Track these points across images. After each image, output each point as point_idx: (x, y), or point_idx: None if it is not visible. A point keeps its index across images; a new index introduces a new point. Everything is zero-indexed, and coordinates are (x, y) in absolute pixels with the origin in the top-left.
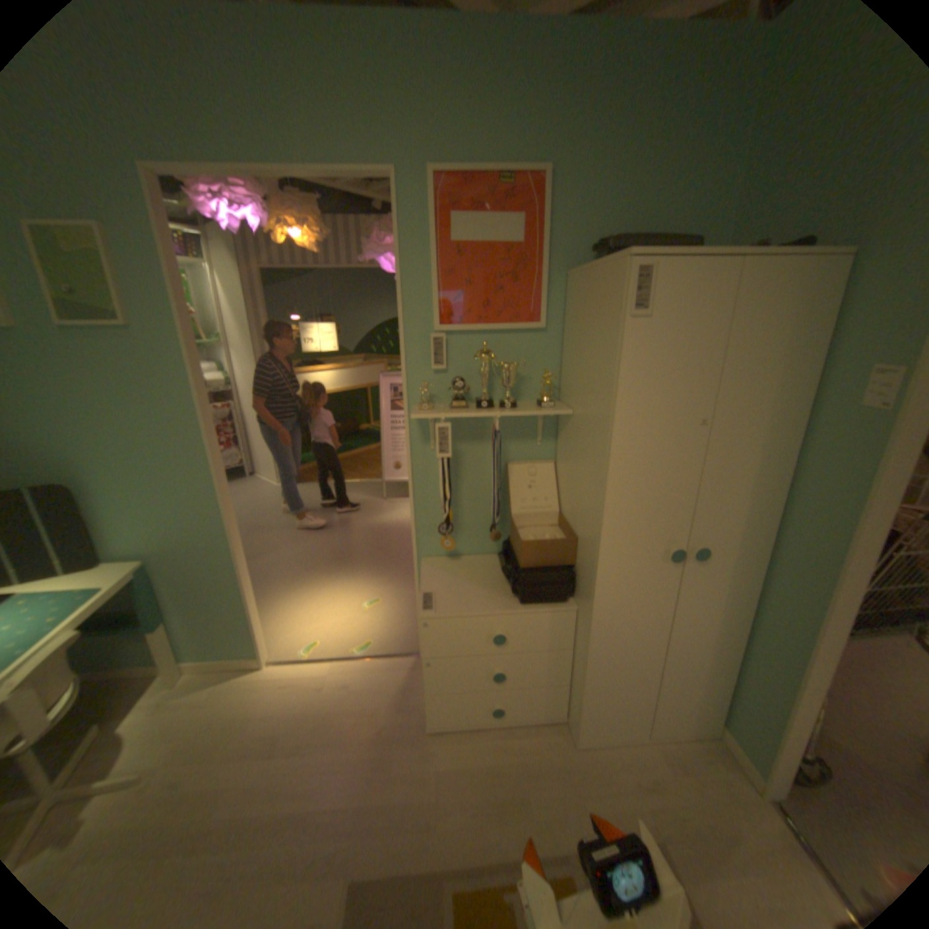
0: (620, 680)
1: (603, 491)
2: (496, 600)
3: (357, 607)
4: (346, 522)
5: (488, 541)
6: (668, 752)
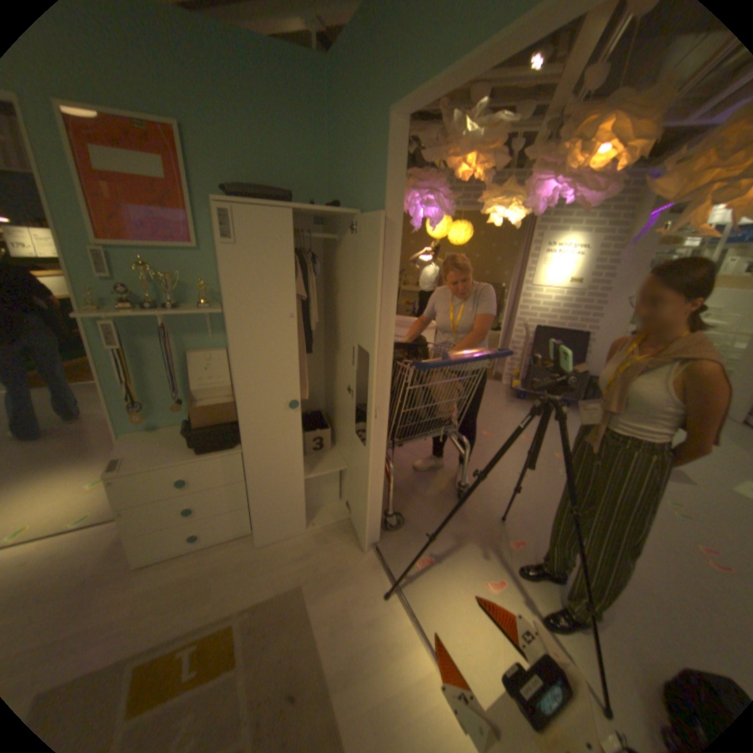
0: (274, 493)
1: (232, 365)
2: (177, 455)
3: (78, 490)
4: (77, 420)
5: (182, 414)
6: (317, 533)
